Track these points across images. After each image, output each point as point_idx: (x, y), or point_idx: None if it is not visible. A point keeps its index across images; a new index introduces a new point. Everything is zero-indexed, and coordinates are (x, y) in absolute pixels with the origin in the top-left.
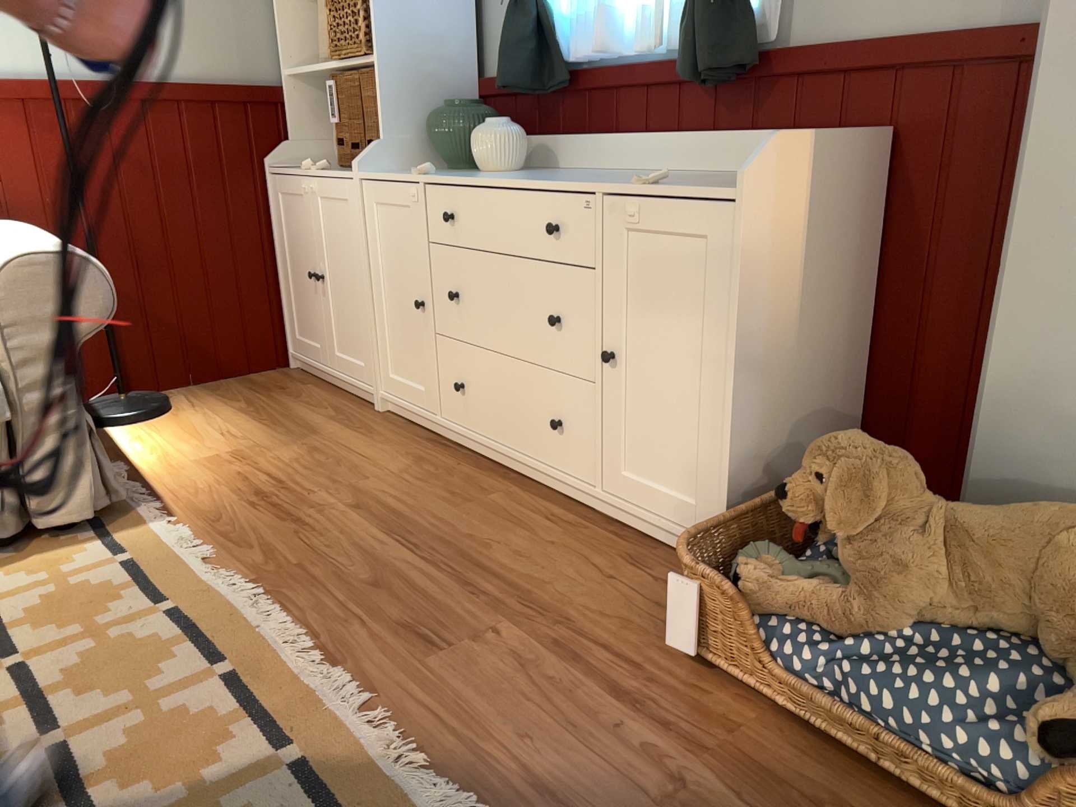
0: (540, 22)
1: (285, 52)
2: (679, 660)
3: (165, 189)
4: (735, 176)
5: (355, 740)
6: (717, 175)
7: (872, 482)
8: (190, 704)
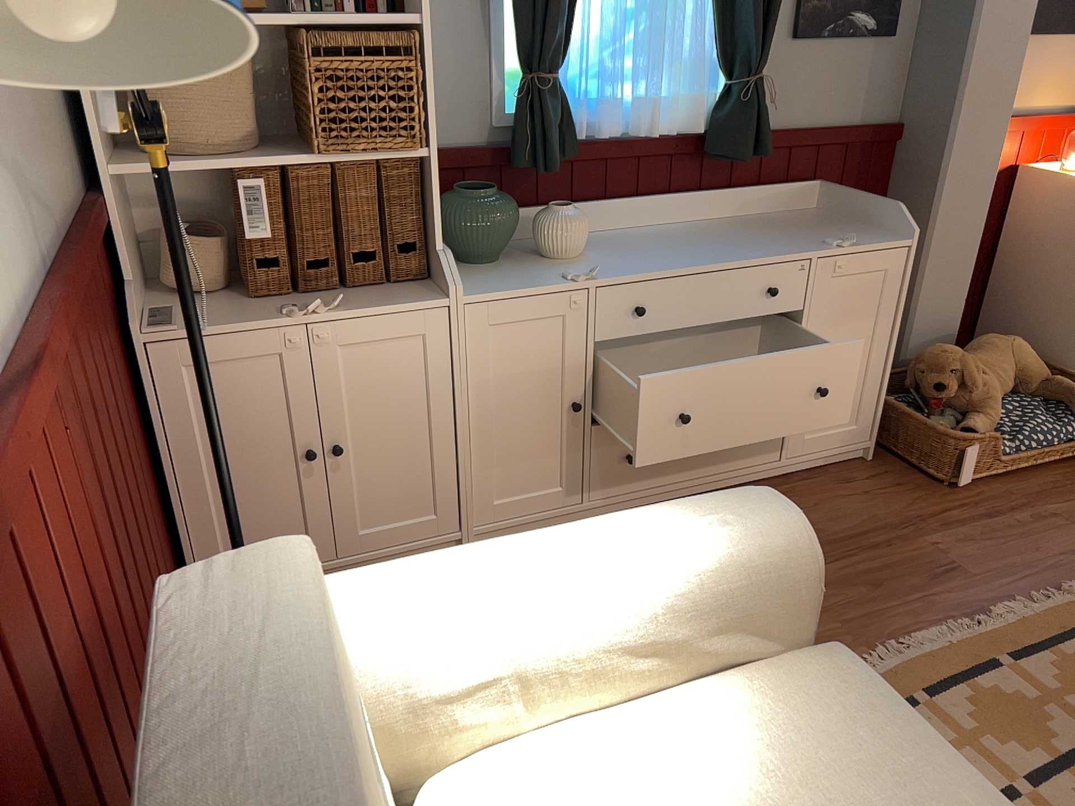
0: (563, 101)
1: (98, 133)
2: (956, 493)
3: (110, 435)
4: (748, 220)
5: (1062, 607)
6: (735, 221)
7: (972, 363)
8: (1048, 677)
